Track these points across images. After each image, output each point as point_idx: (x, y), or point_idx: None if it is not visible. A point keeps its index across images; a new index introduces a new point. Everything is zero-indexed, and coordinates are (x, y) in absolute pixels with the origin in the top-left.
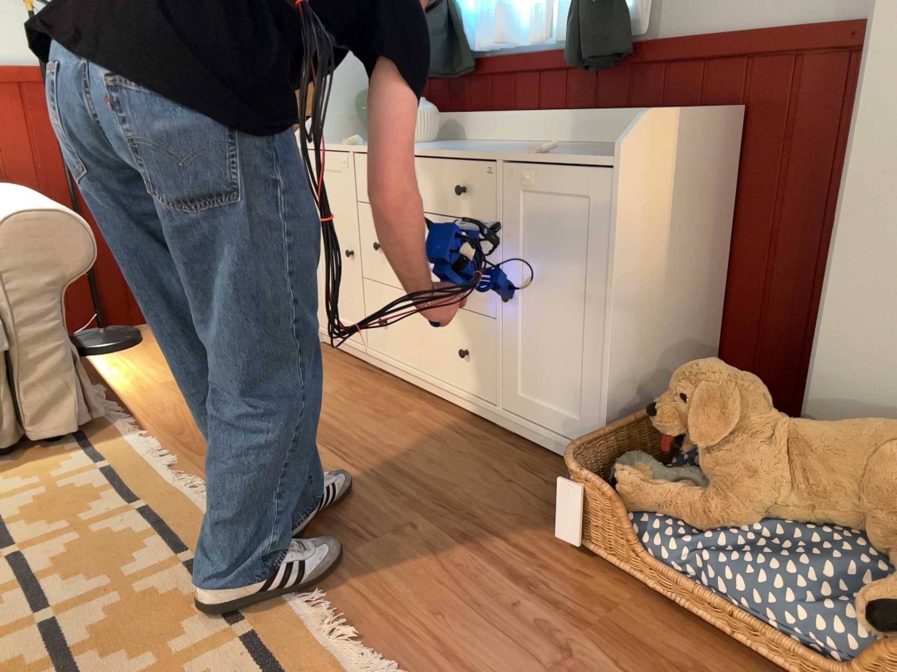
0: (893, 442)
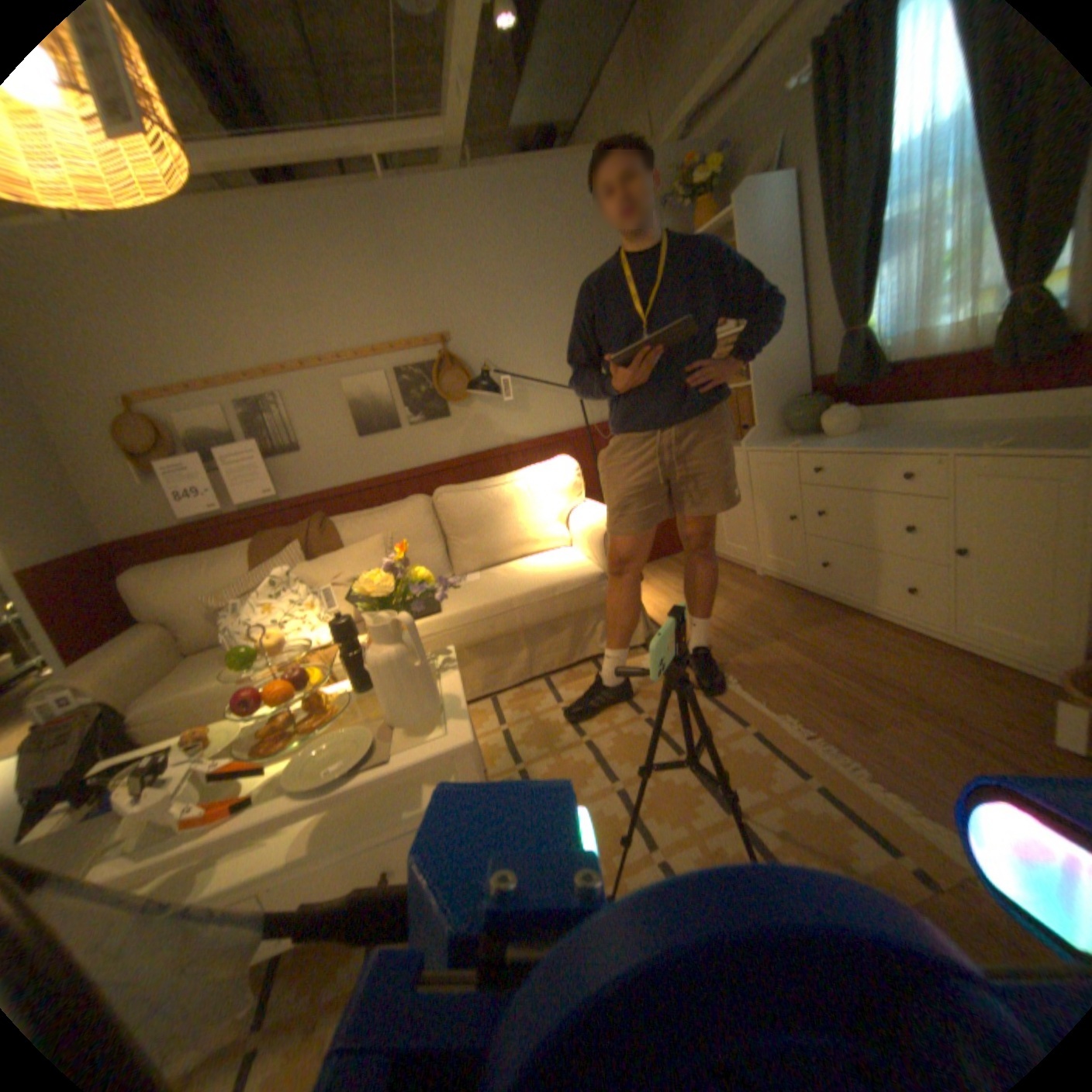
0: None
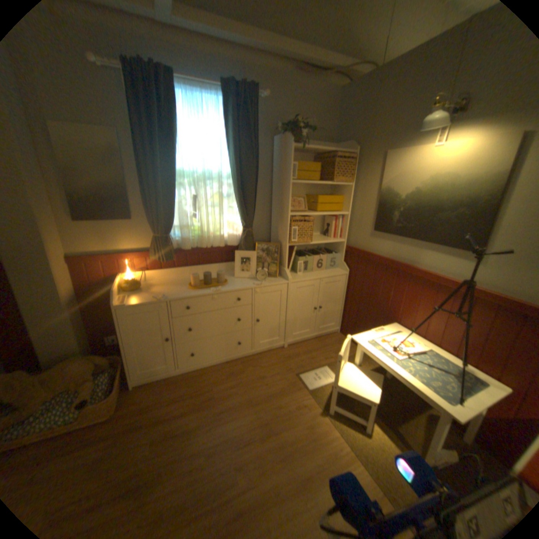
0: (66, 369)
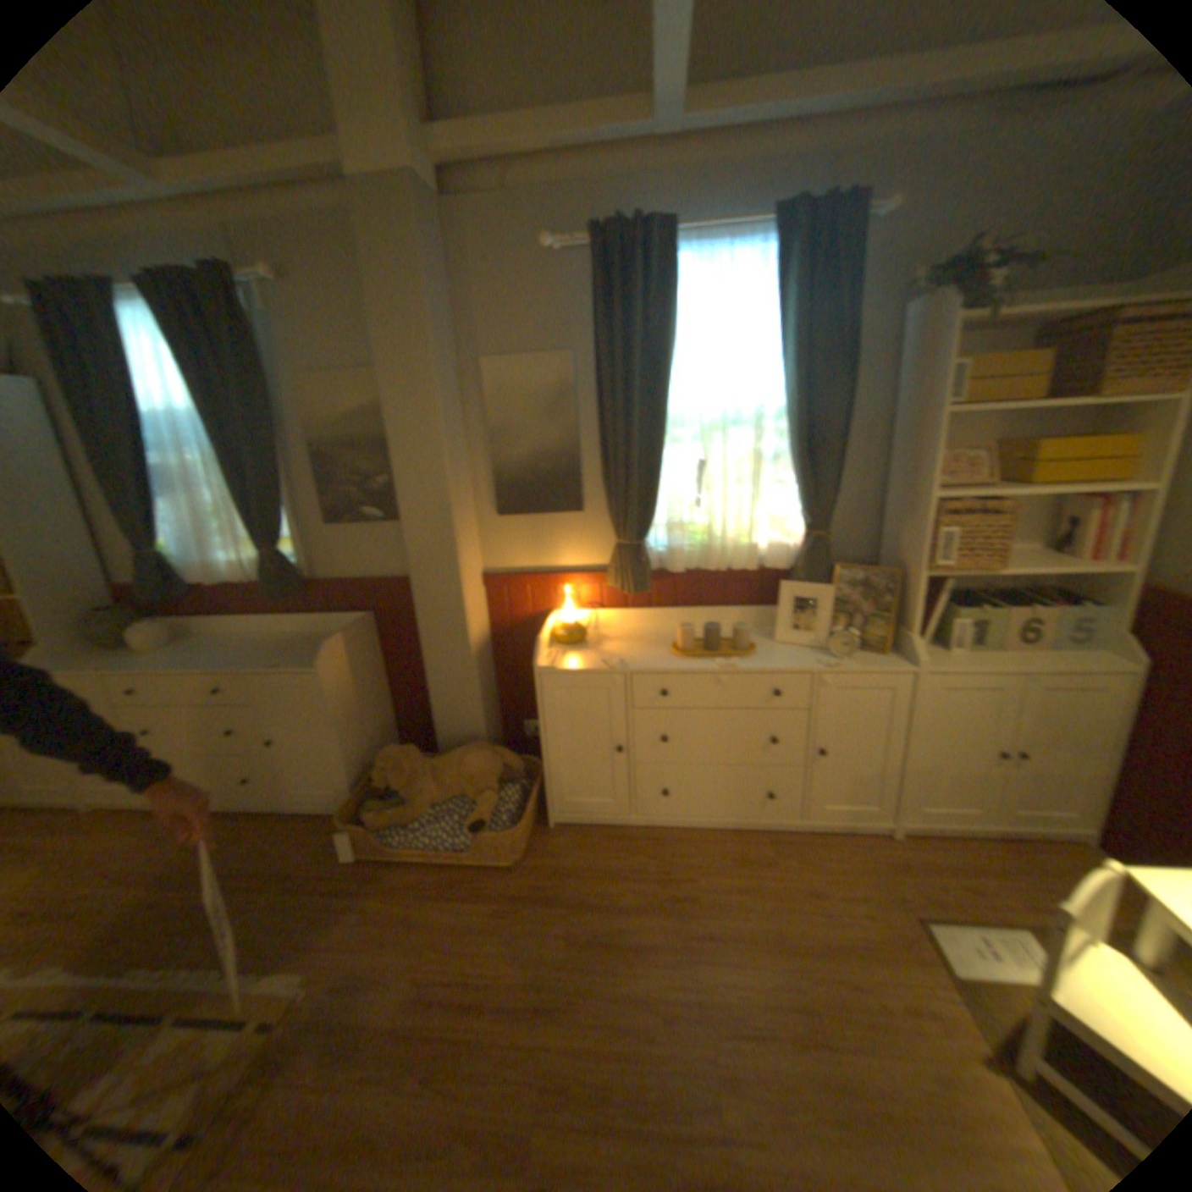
0: (467, 759)
